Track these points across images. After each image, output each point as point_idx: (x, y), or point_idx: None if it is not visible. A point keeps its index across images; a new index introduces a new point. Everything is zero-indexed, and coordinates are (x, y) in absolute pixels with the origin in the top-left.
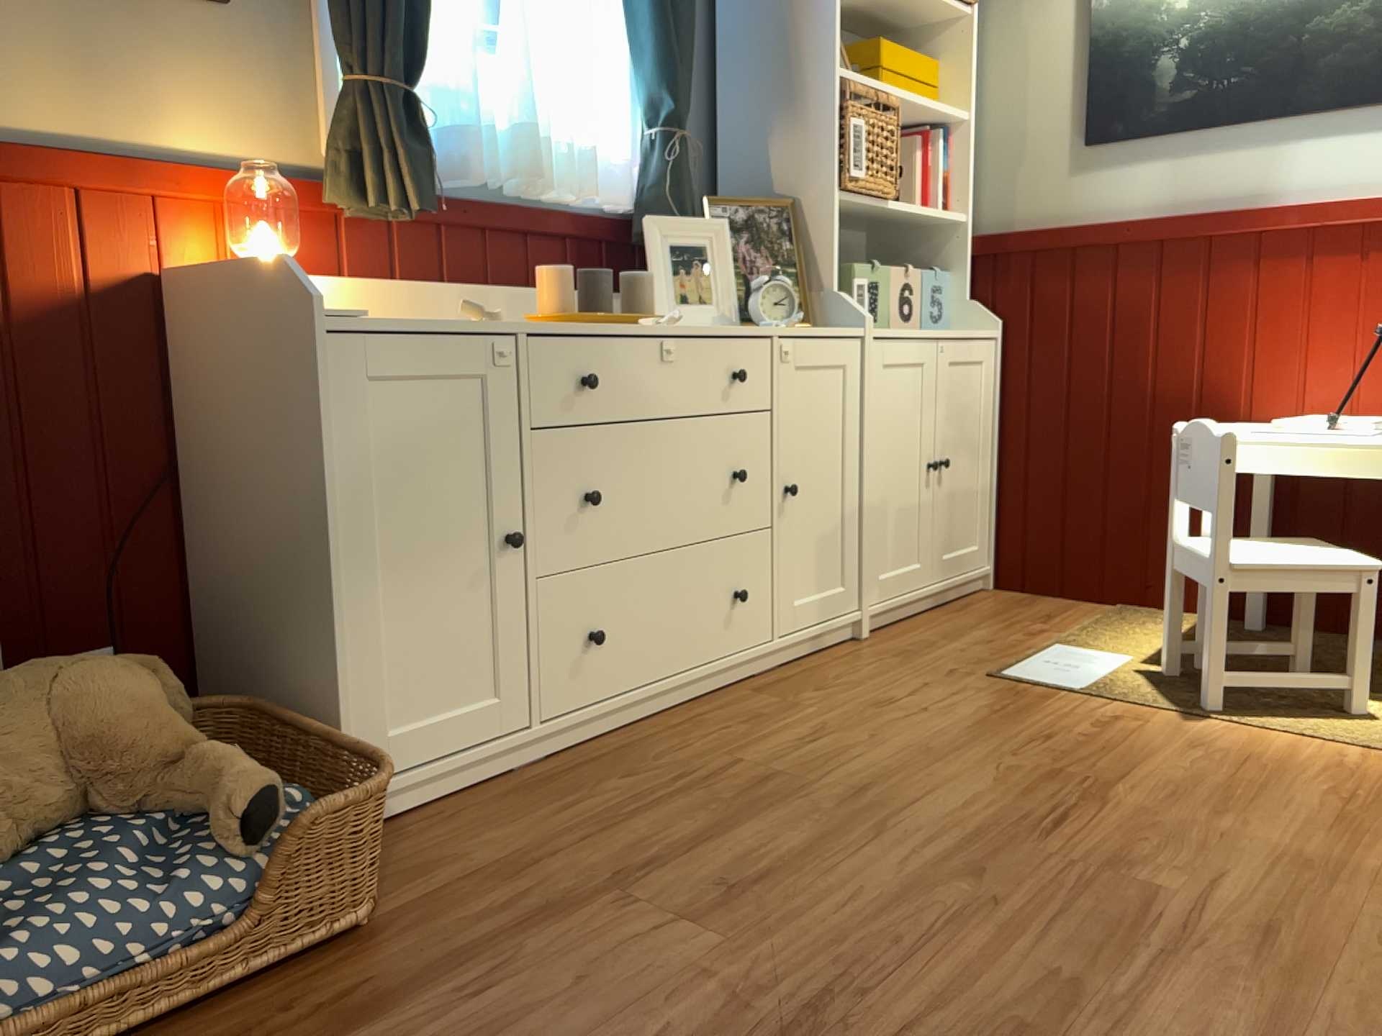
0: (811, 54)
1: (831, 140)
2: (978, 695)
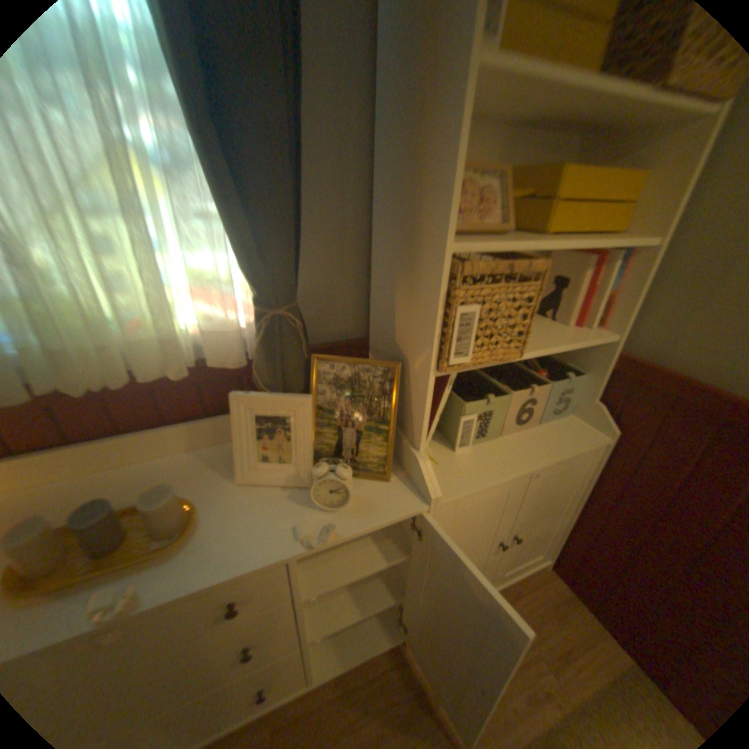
0: (431, 221)
1: (435, 326)
2: None
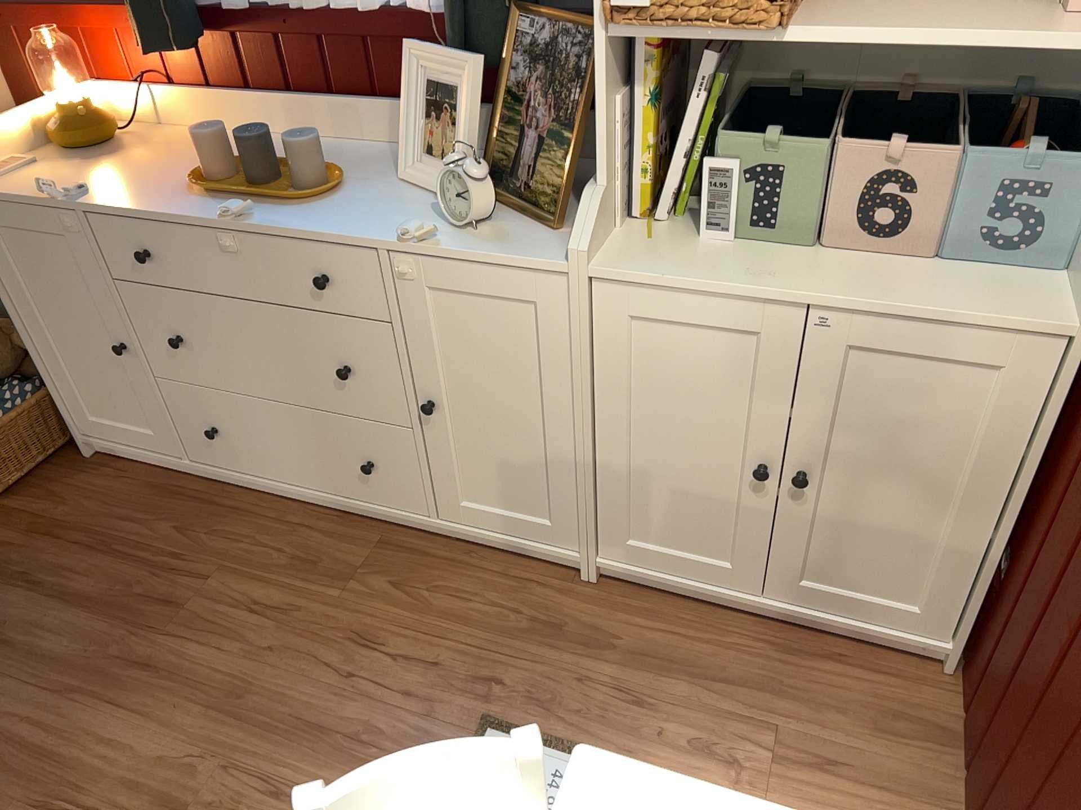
0: None
1: None
2: (408, 718)
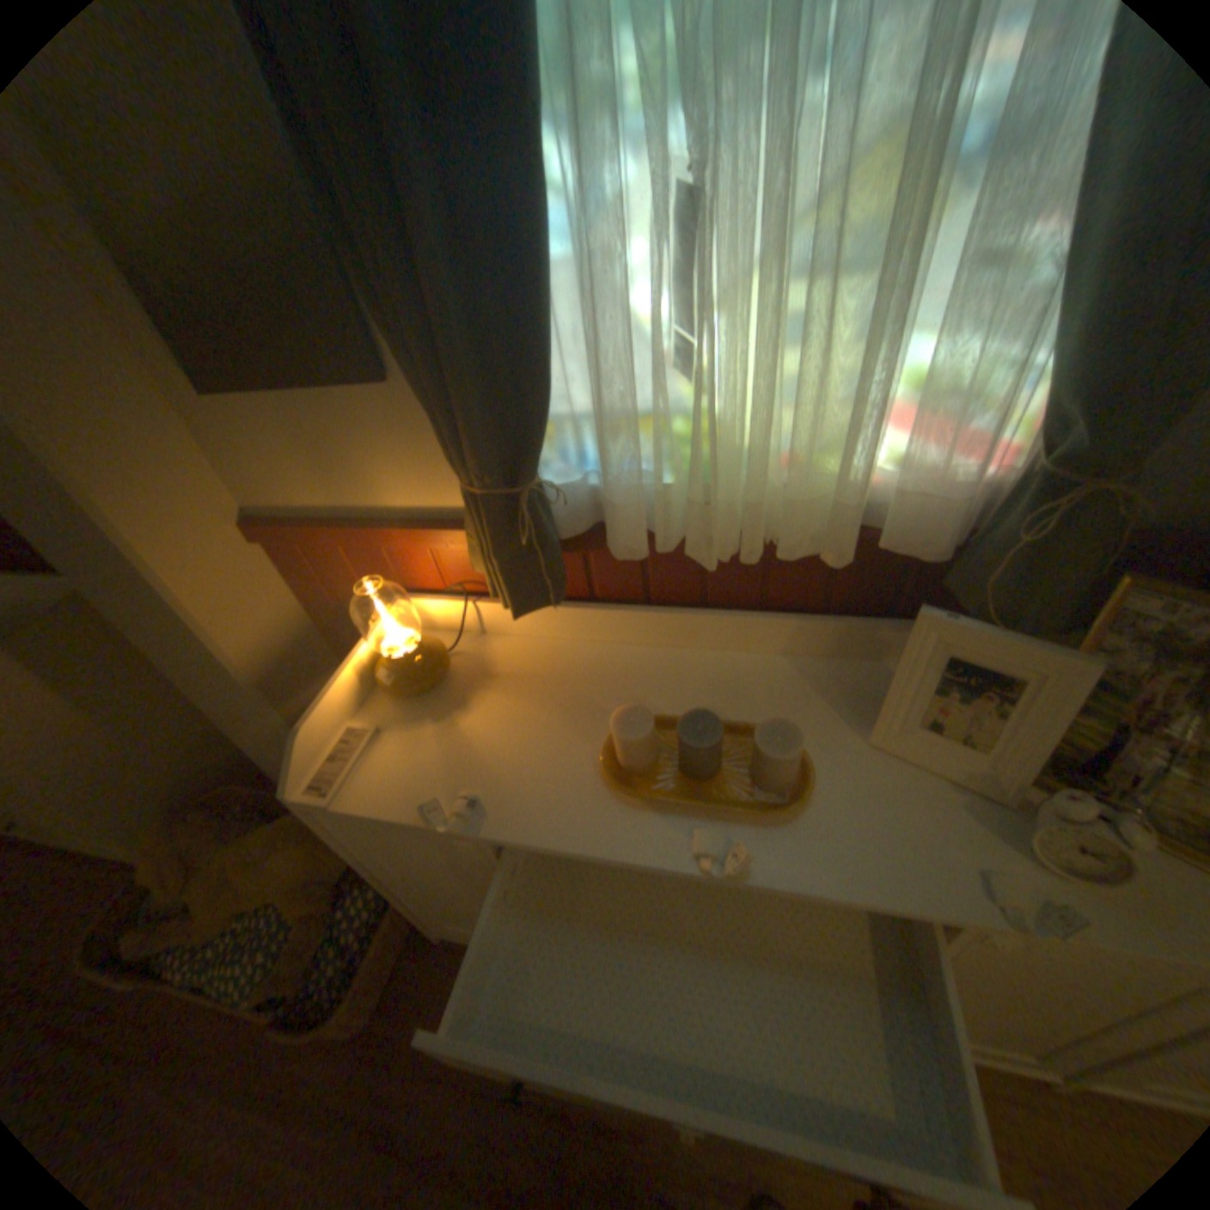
0: None
1: None
2: None
